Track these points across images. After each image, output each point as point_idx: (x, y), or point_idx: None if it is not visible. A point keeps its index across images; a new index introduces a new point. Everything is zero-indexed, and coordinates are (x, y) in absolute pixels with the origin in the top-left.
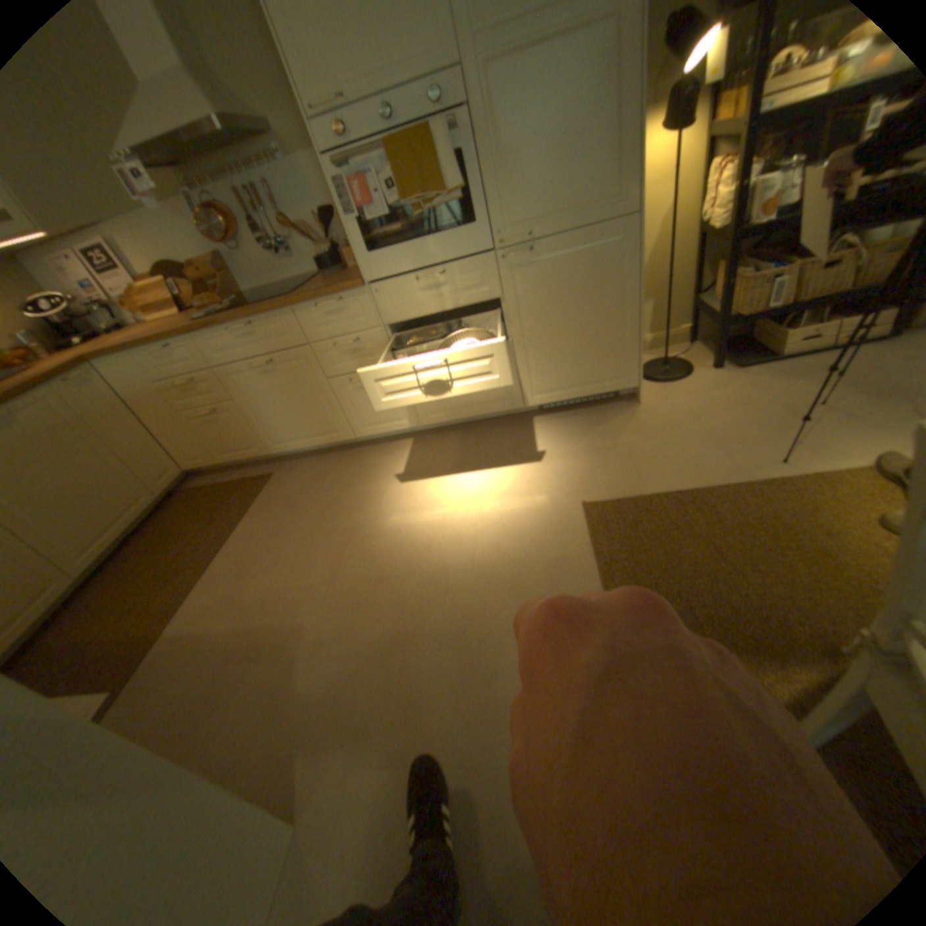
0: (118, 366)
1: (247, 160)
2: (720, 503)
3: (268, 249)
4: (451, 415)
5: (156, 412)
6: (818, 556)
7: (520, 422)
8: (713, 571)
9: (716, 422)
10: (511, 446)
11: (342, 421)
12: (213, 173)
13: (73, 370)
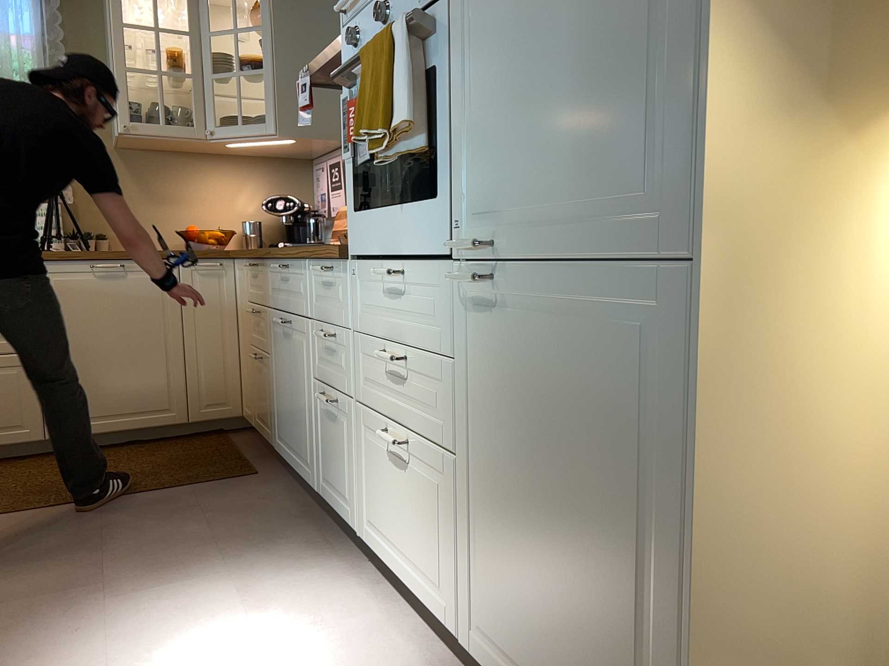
0: (241, 273)
1: None
2: None
3: None
4: (387, 556)
5: (244, 335)
6: None
7: None
8: None
9: None
10: None
11: (313, 455)
12: None
13: (211, 261)
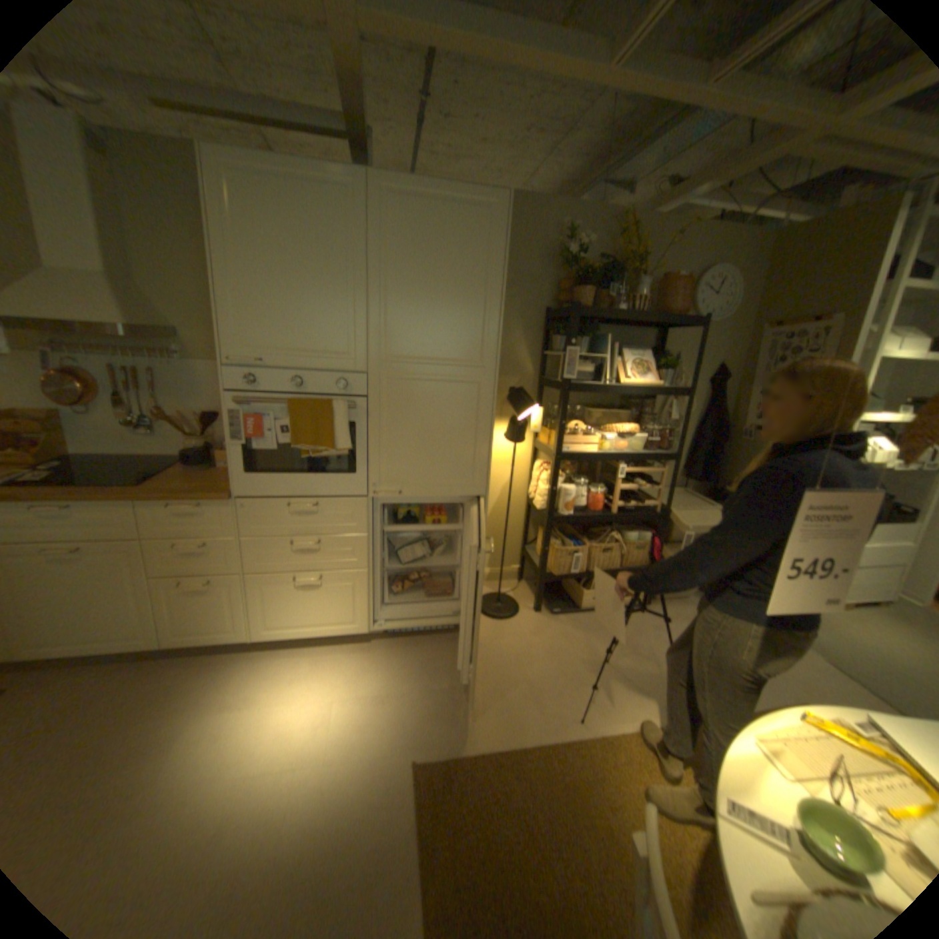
0: None
1: (139, 352)
2: (532, 770)
3: (126, 427)
4: (289, 635)
5: None
6: (603, 838)
7: (362, 648)
8: (523, 862)
9: (532, 673)
10: (348, 680)
11: (148, 629)
12: (92, 349)
13: None
